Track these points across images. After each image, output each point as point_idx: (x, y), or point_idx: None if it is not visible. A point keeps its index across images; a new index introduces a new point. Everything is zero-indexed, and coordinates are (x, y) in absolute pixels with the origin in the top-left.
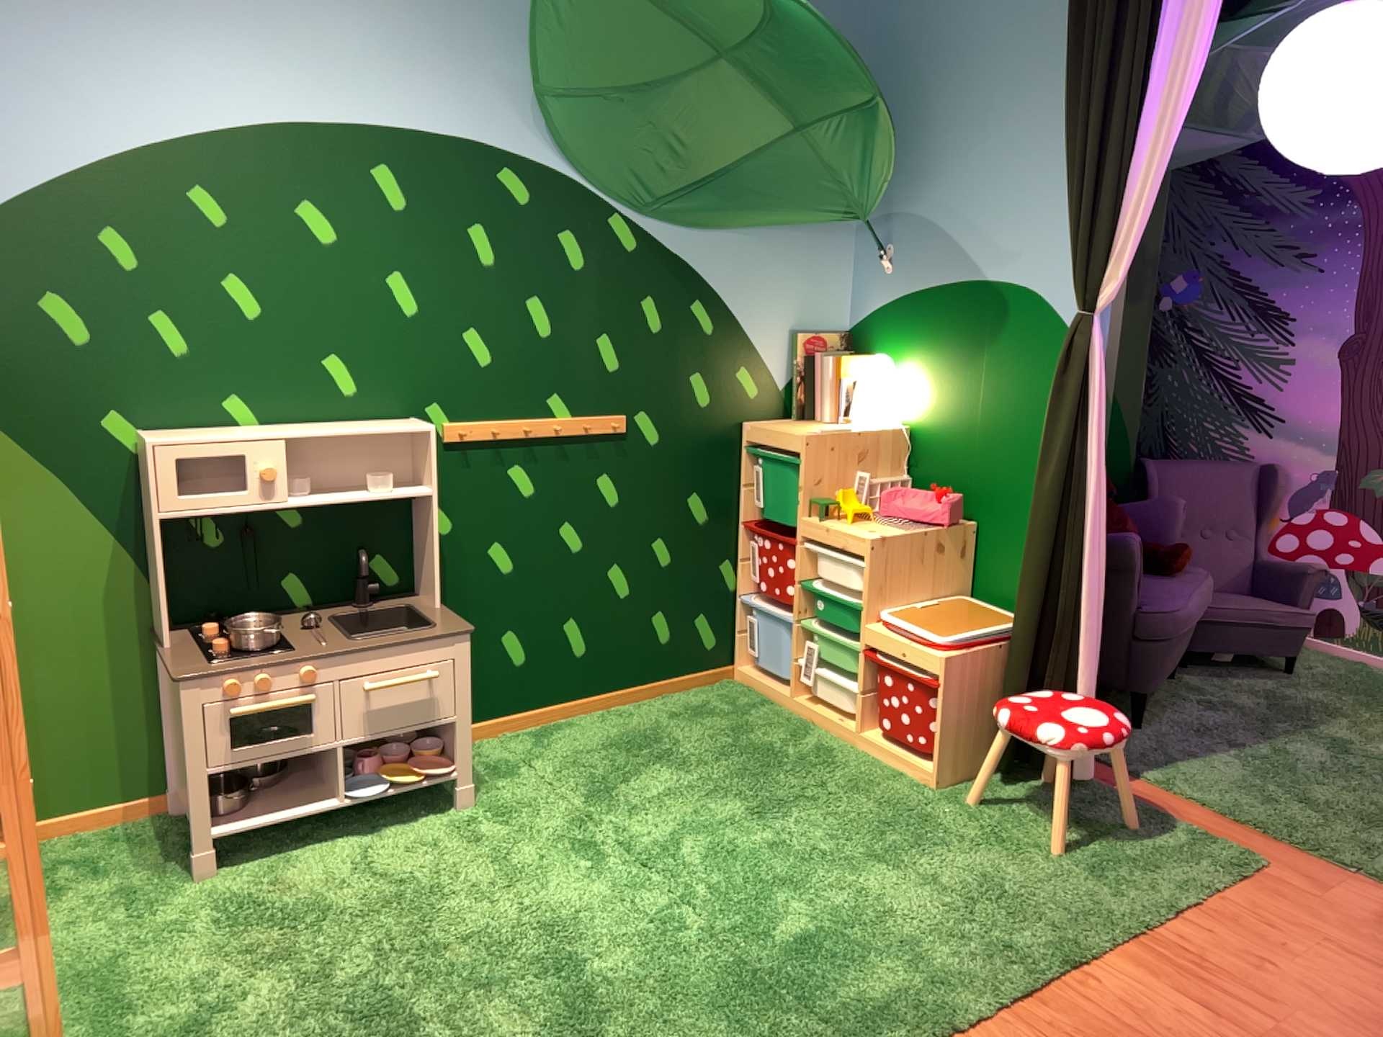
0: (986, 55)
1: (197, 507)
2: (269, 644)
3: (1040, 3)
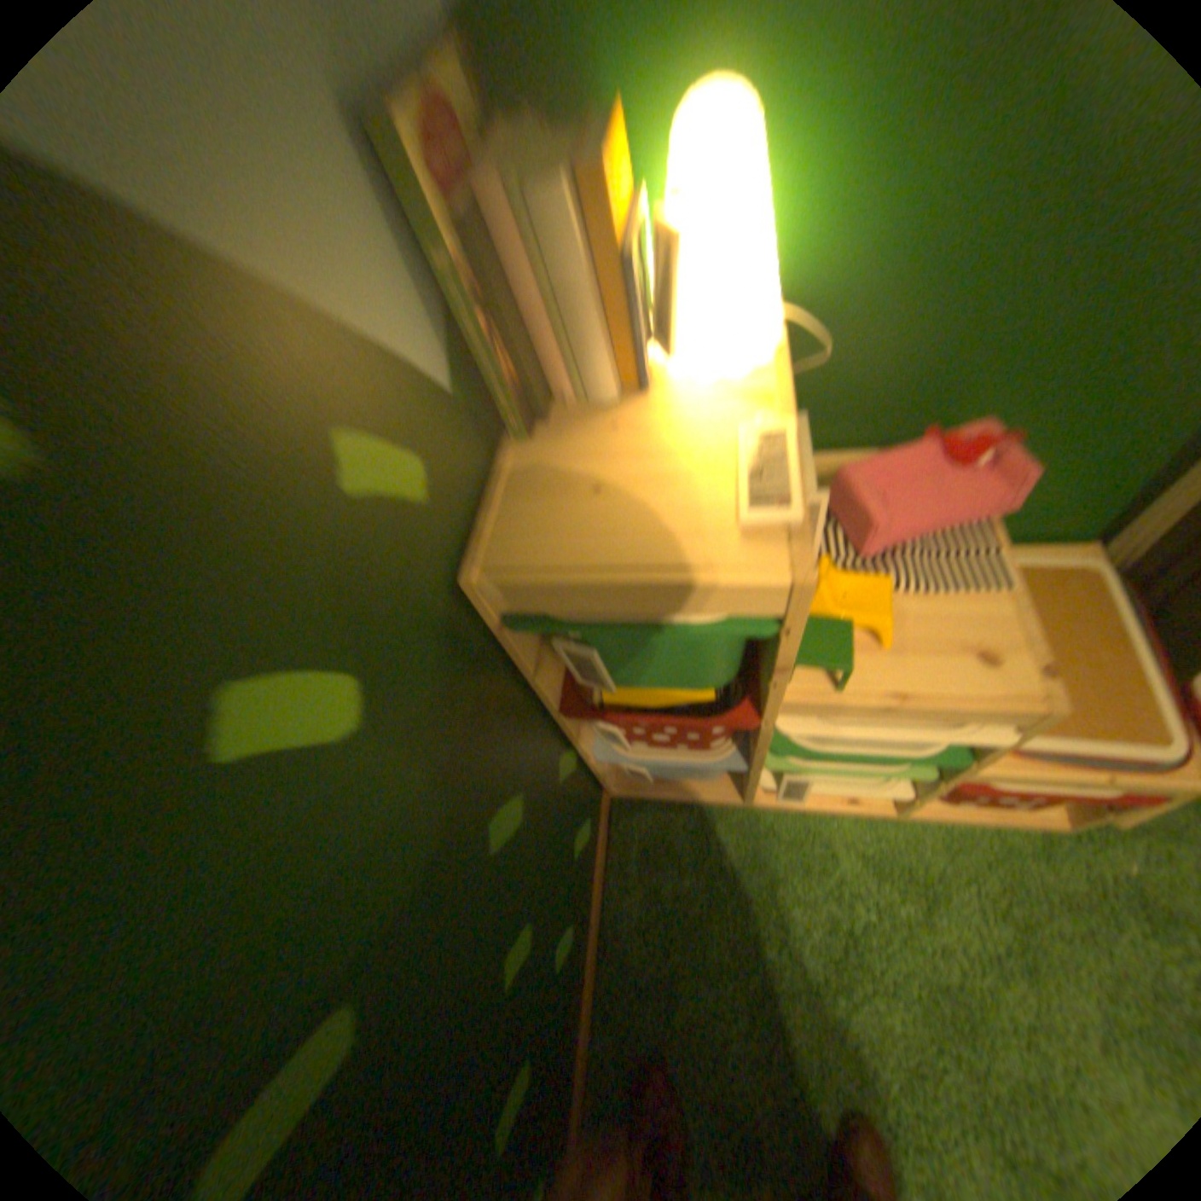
0: None
1: None
2: None
3: None
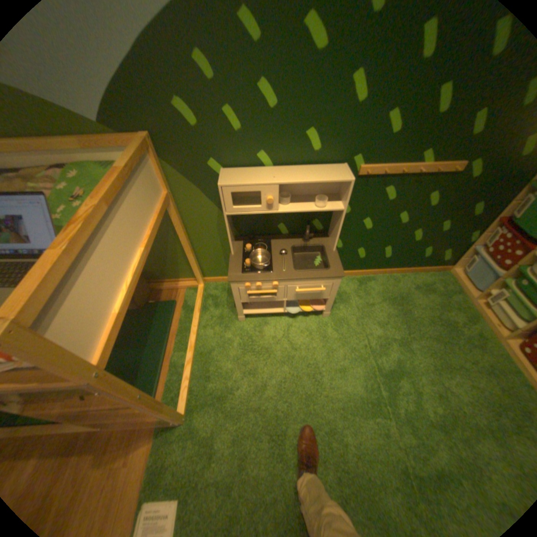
0: None
1: (240, 211)
2: (263, 268)
3: None
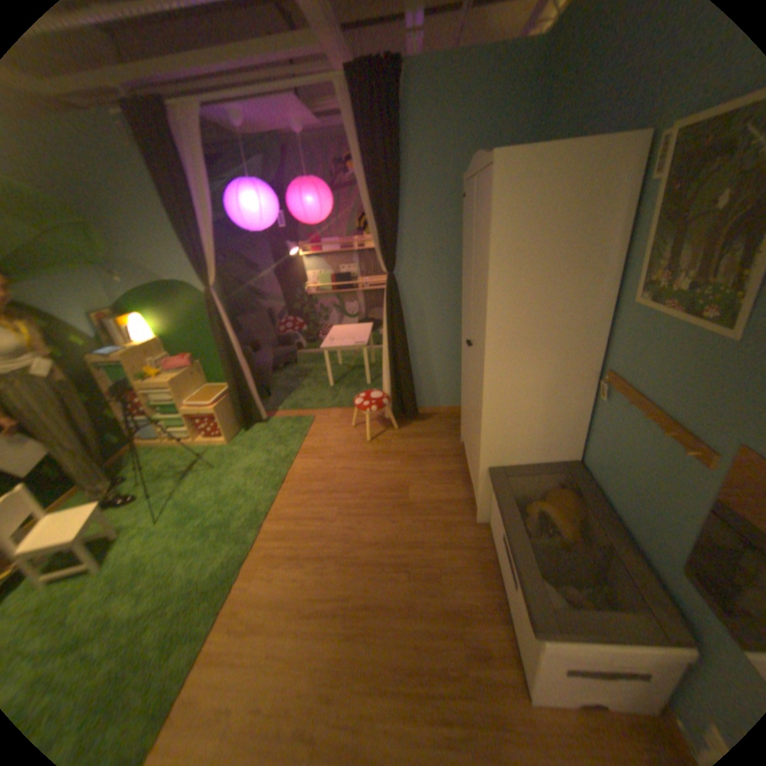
0: (123, 194)
1: None
2: None
3: (139, 176)
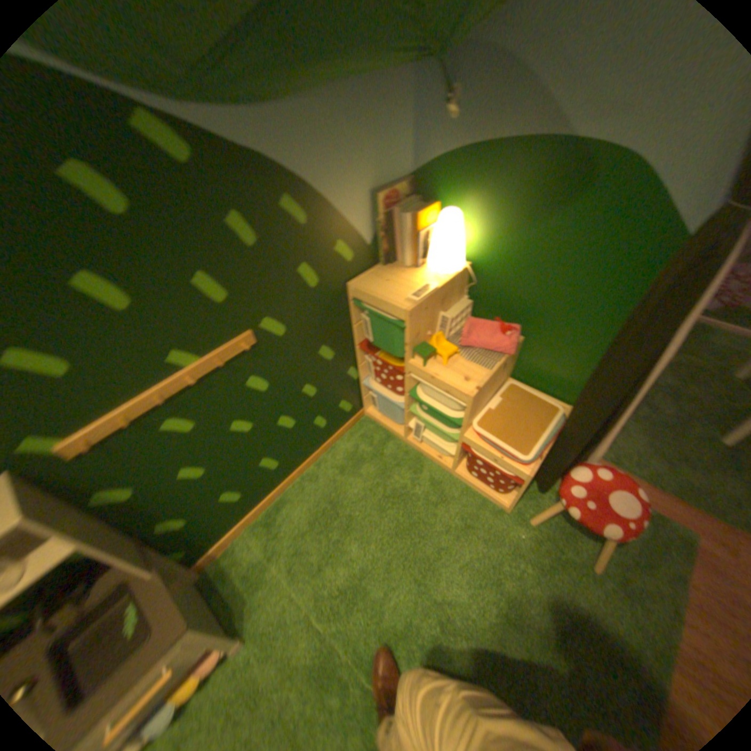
0: None
1: None
2: None
3: None
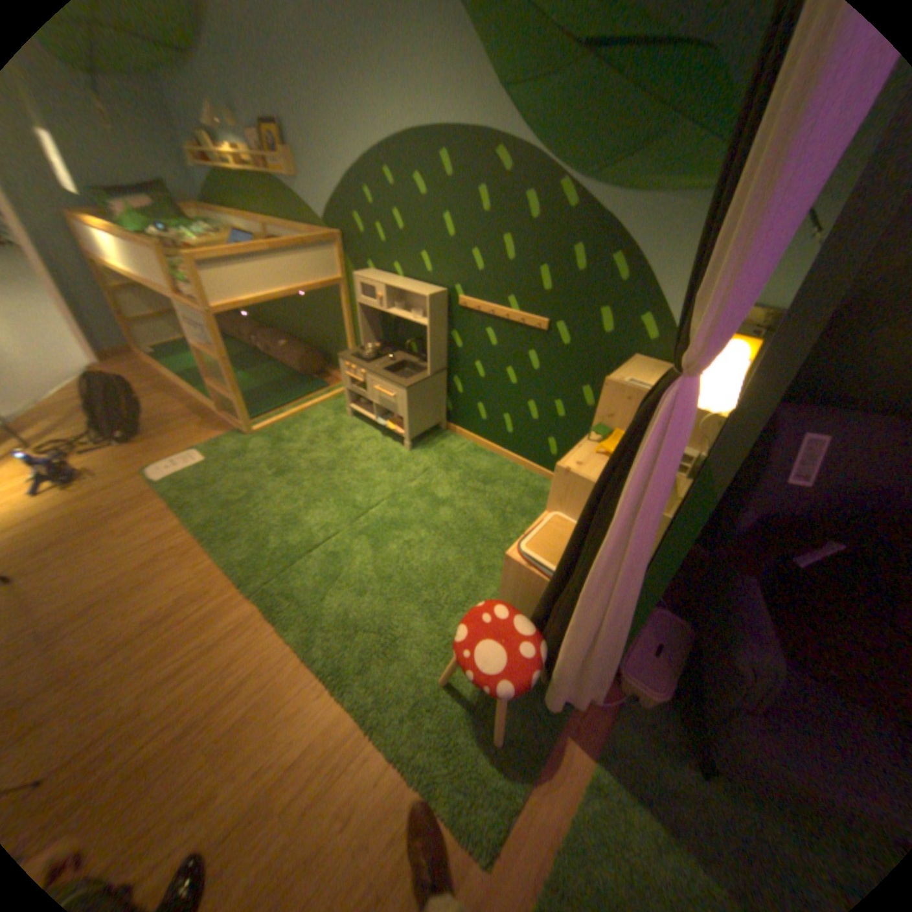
0: None
1: (365, 303)
2: (365, 359)
3: None
